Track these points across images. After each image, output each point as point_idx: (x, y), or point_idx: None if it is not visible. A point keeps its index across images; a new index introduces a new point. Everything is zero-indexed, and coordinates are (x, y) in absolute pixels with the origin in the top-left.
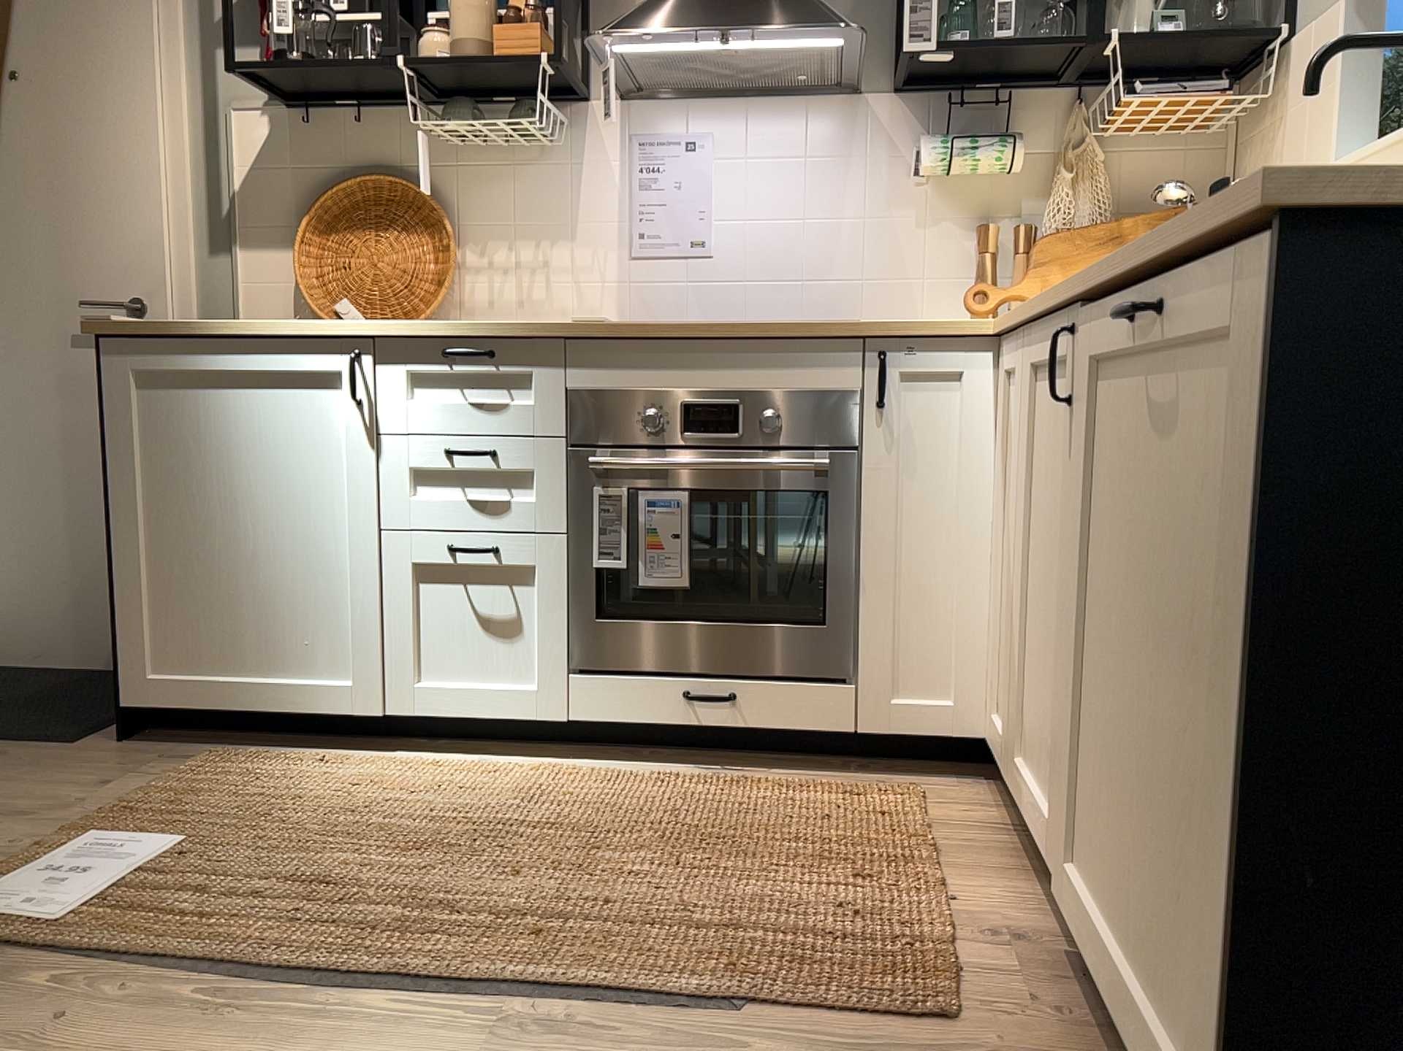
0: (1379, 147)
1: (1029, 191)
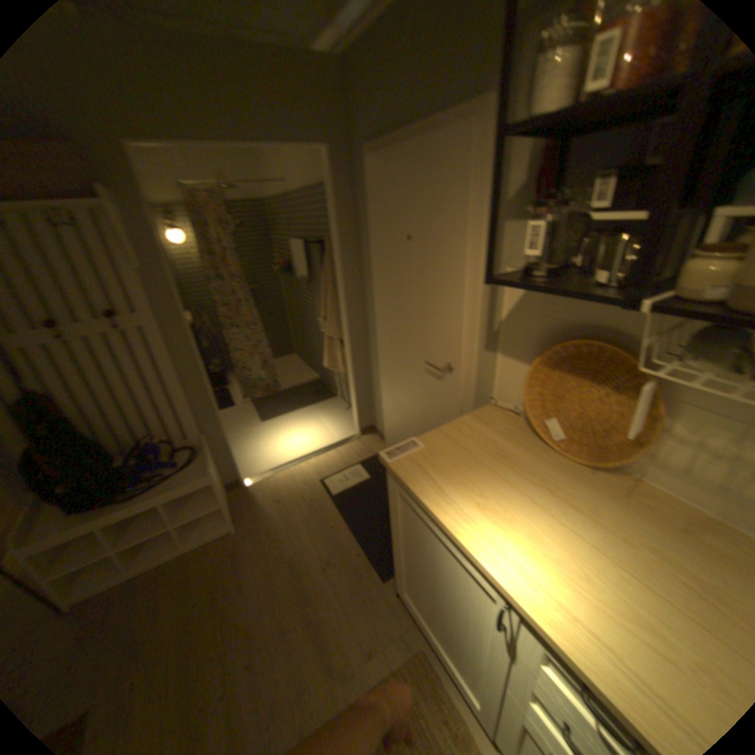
0: None
1: None
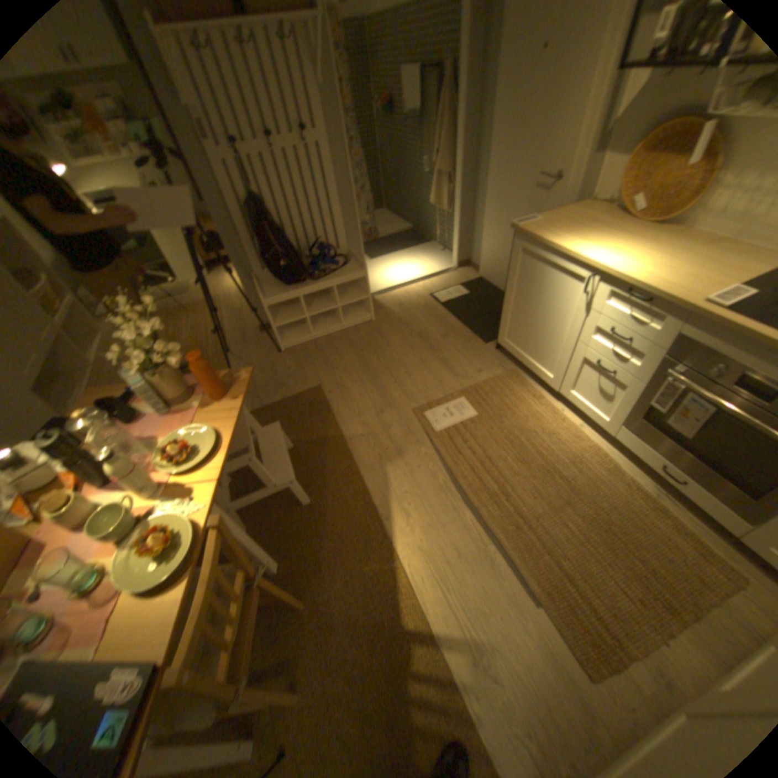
0: None
1: None
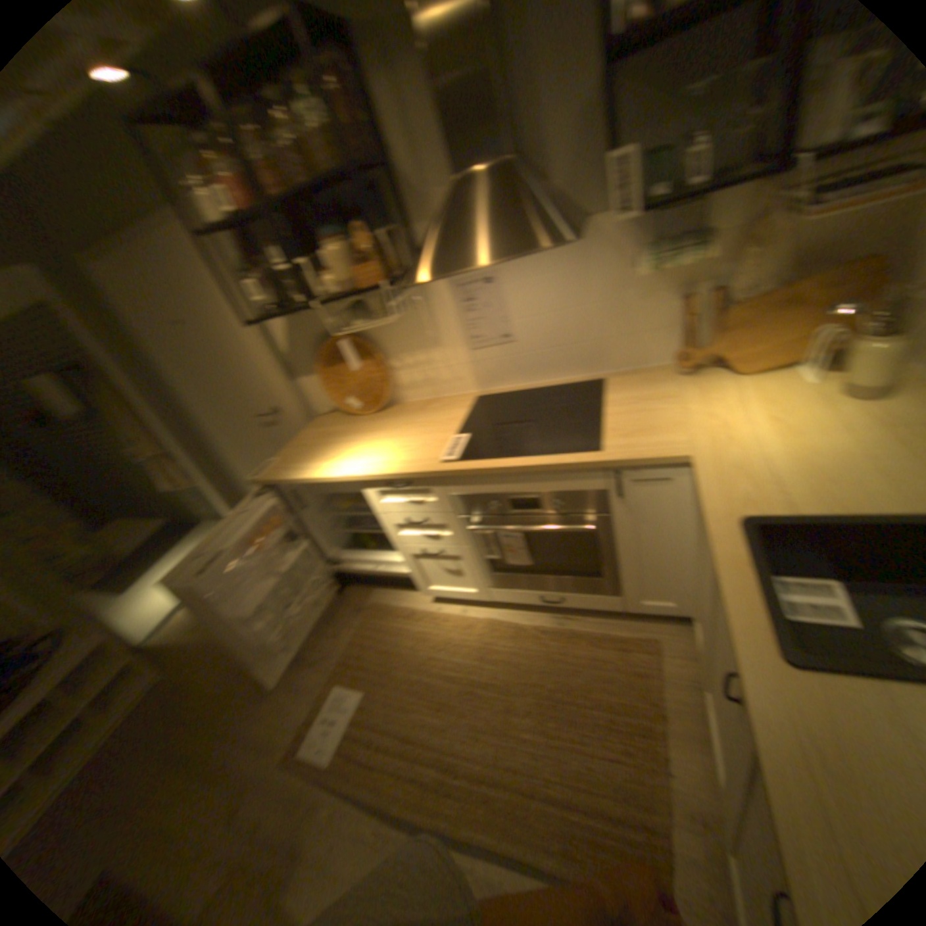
0: None
1: (723, 256)
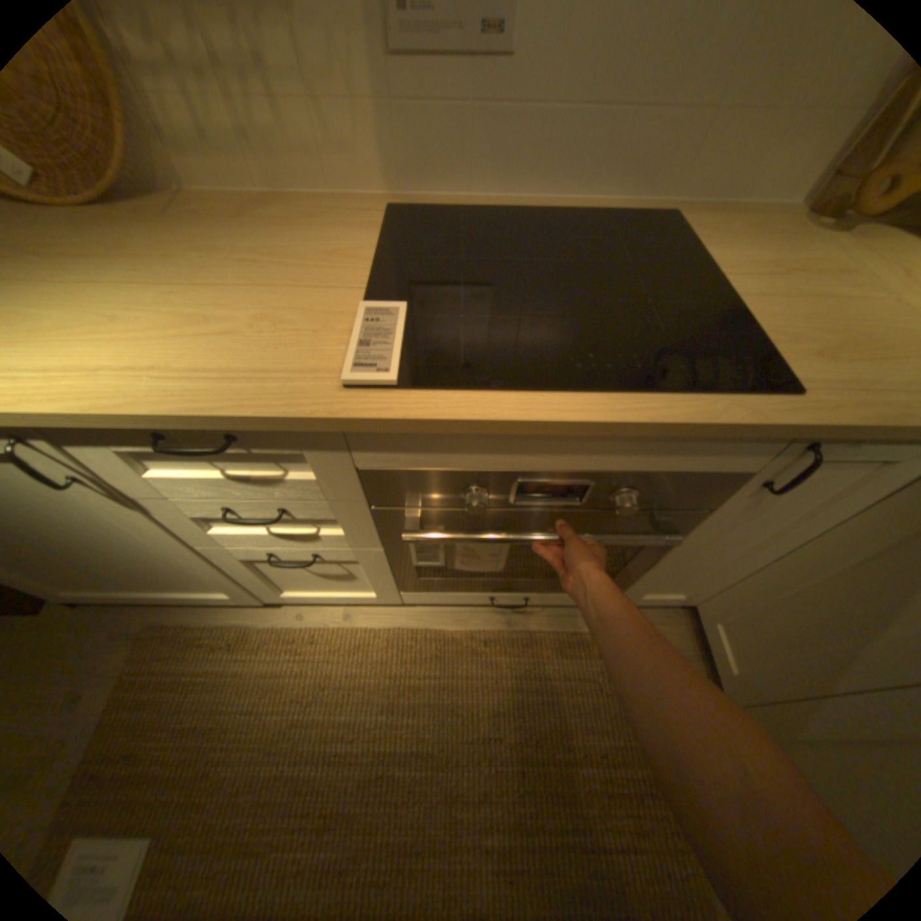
0: None
1: None
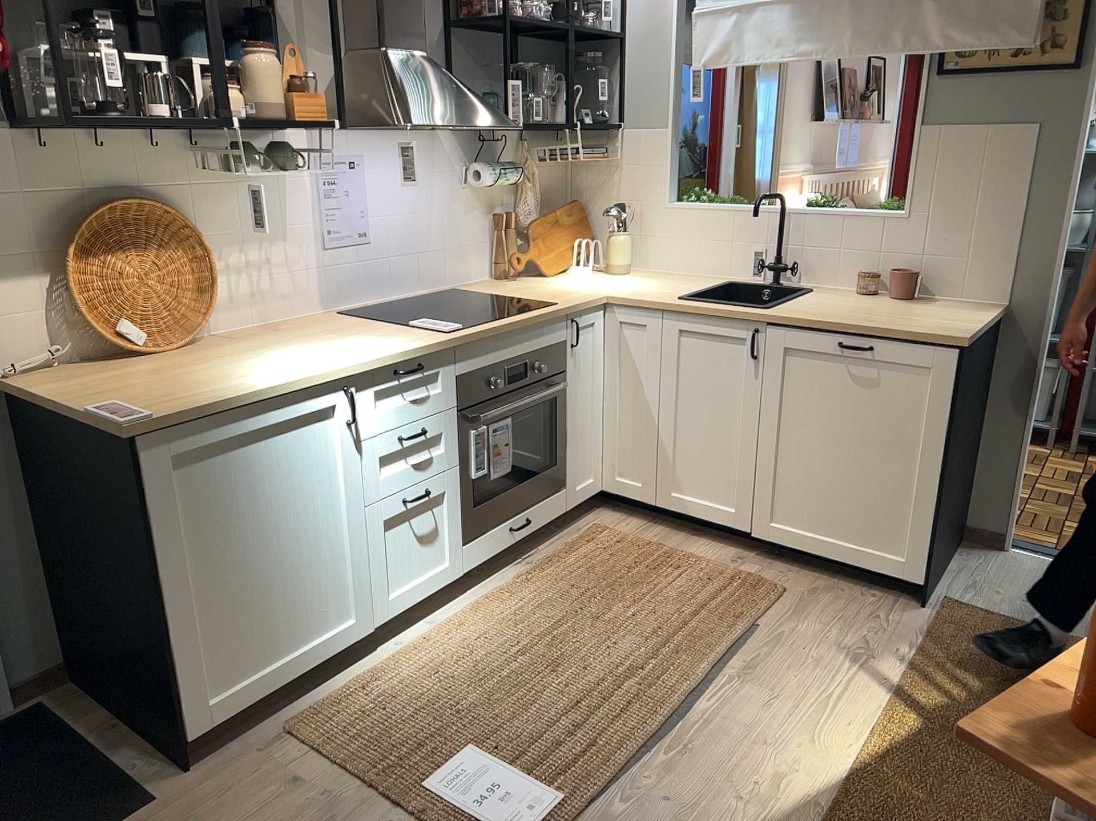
0: (705, 205)
1: (507, 189)
